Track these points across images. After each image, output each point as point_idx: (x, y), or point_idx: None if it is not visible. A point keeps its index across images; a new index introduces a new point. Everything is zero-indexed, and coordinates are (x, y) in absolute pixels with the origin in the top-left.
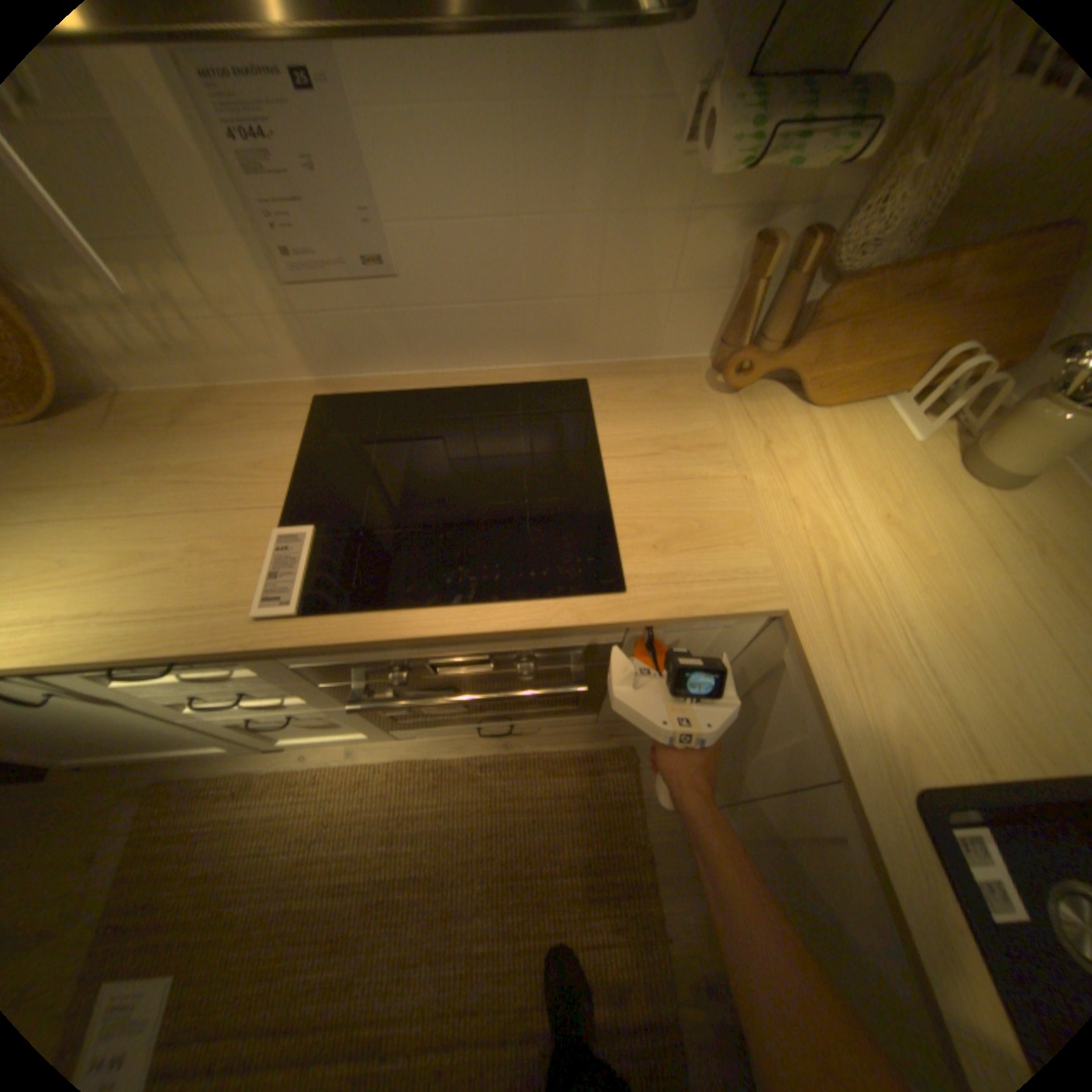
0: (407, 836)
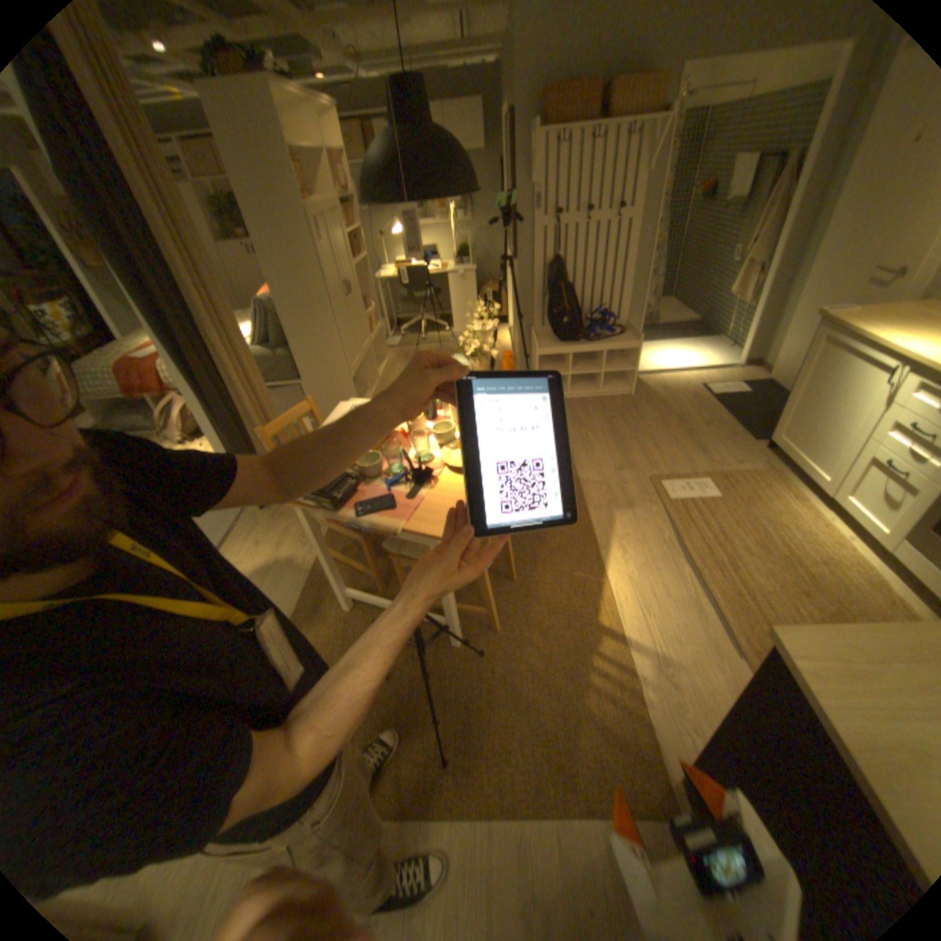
0: (831, 572)
